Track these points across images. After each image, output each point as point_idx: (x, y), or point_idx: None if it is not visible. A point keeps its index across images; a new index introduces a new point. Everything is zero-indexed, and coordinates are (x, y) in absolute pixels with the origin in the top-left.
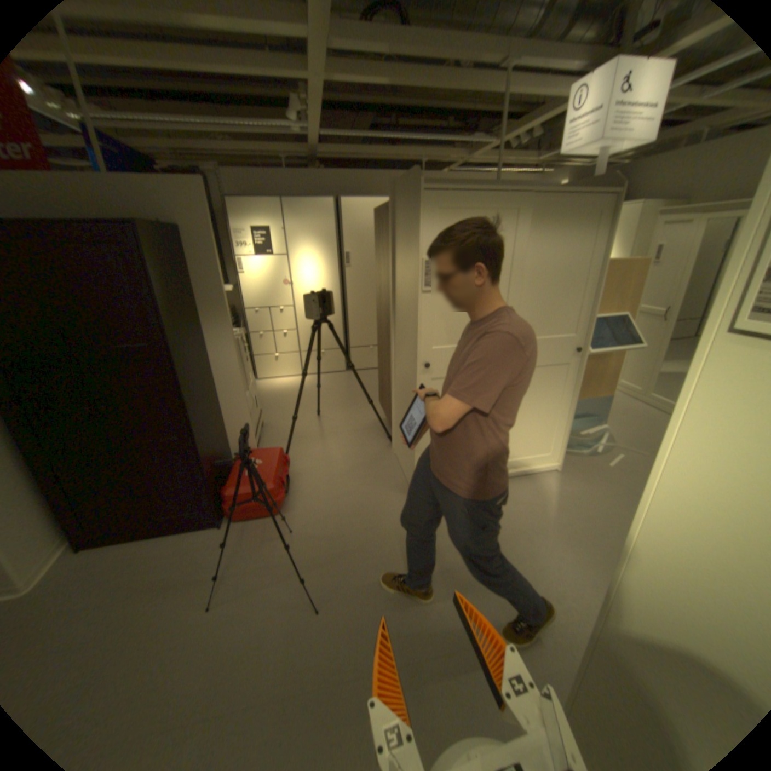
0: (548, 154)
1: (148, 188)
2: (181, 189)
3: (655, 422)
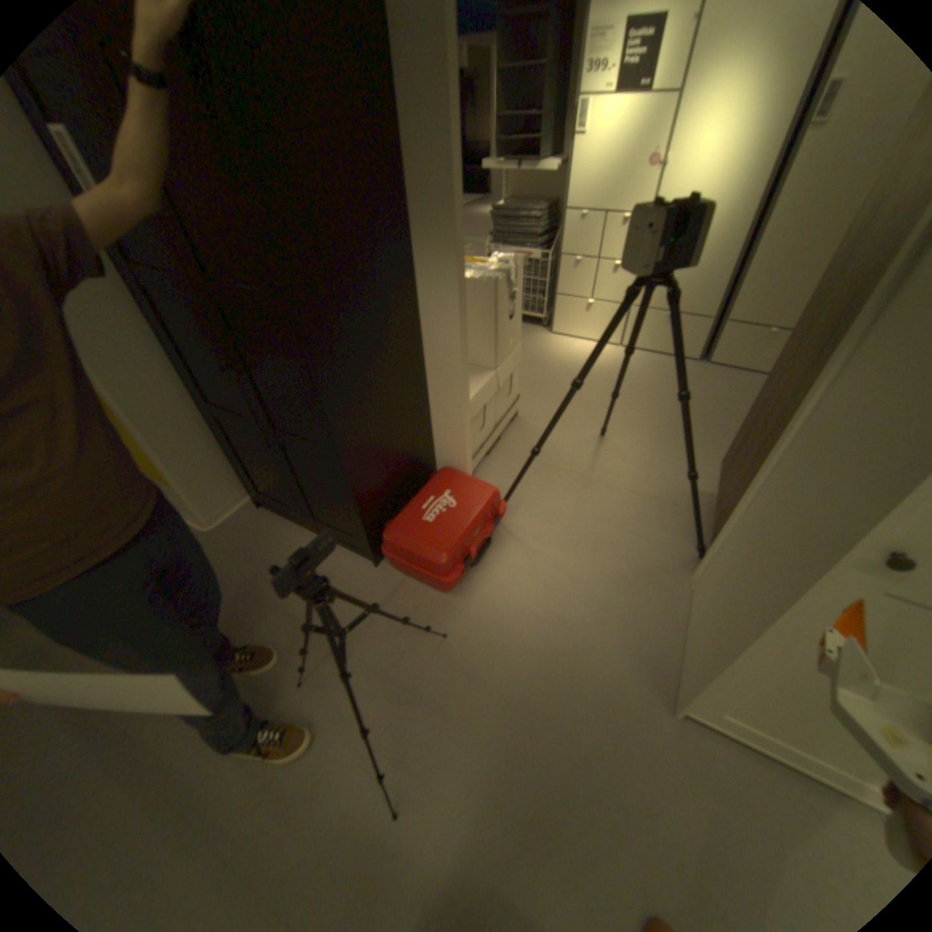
0: None
1: None
2: None
3: None
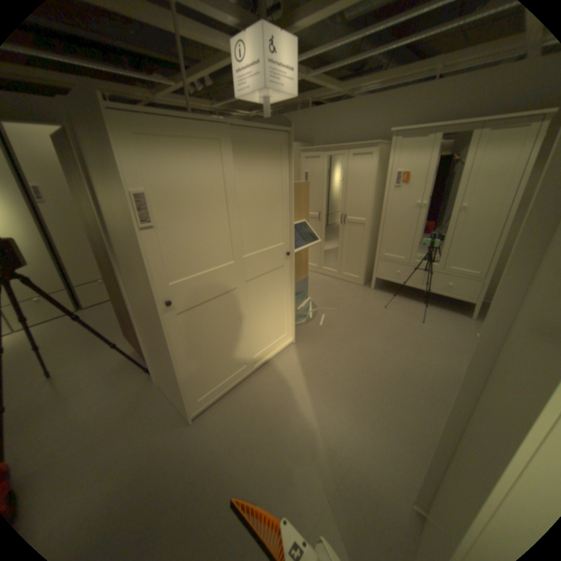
0: (219, 104)
1: None
2: None
3: (330, 285)
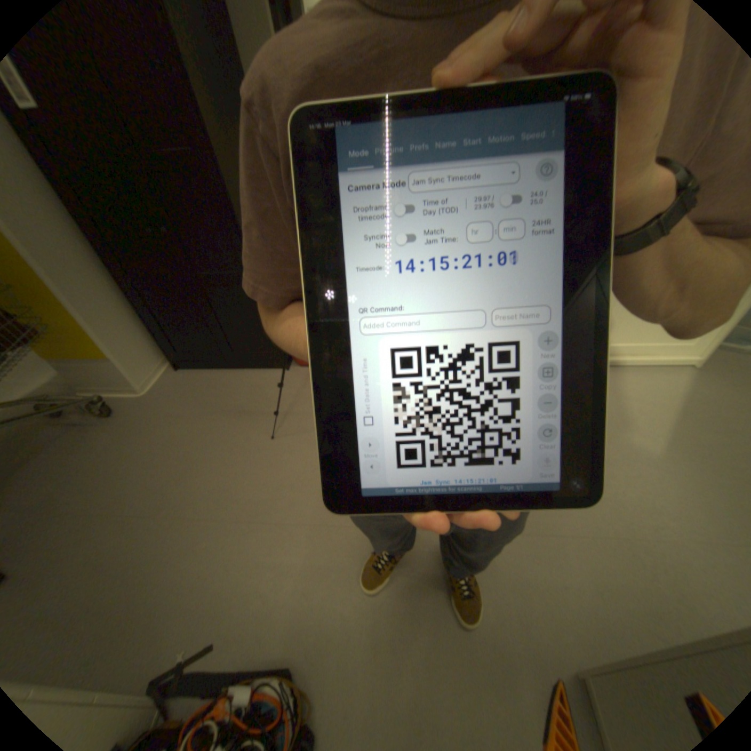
0: None
1: None
2: None
3: None
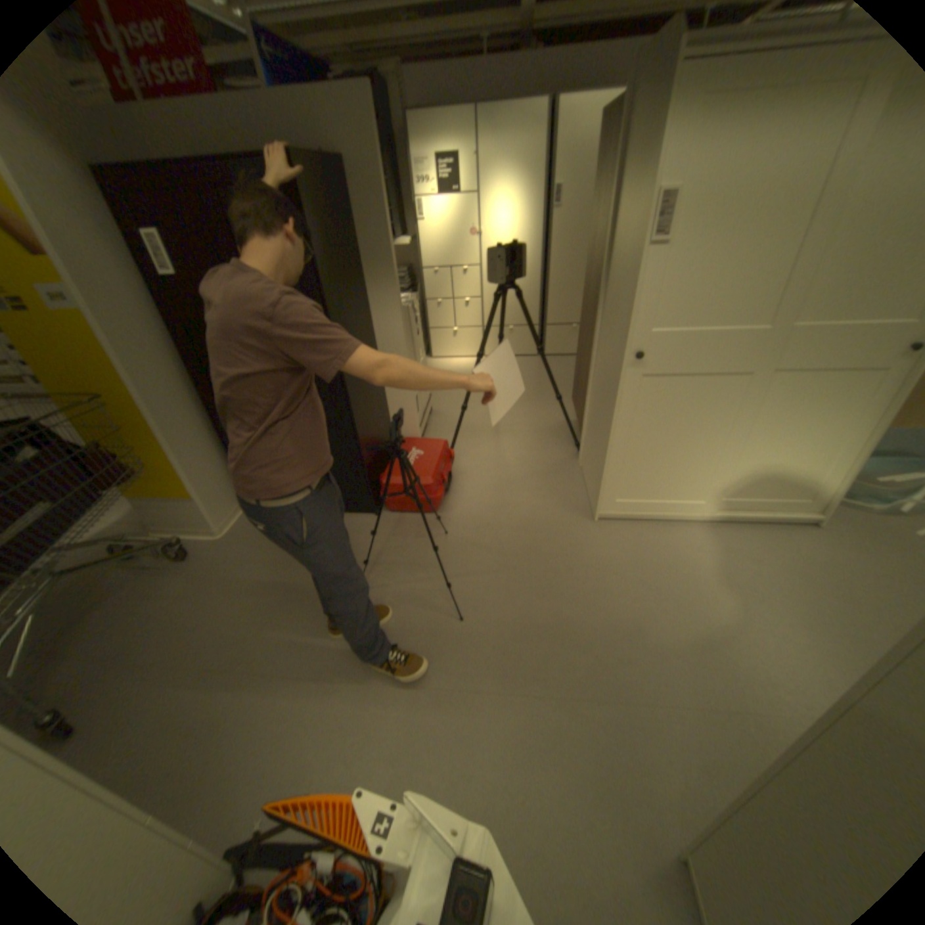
0: None
1: (310, 104)
2: (346, 100)
3: None
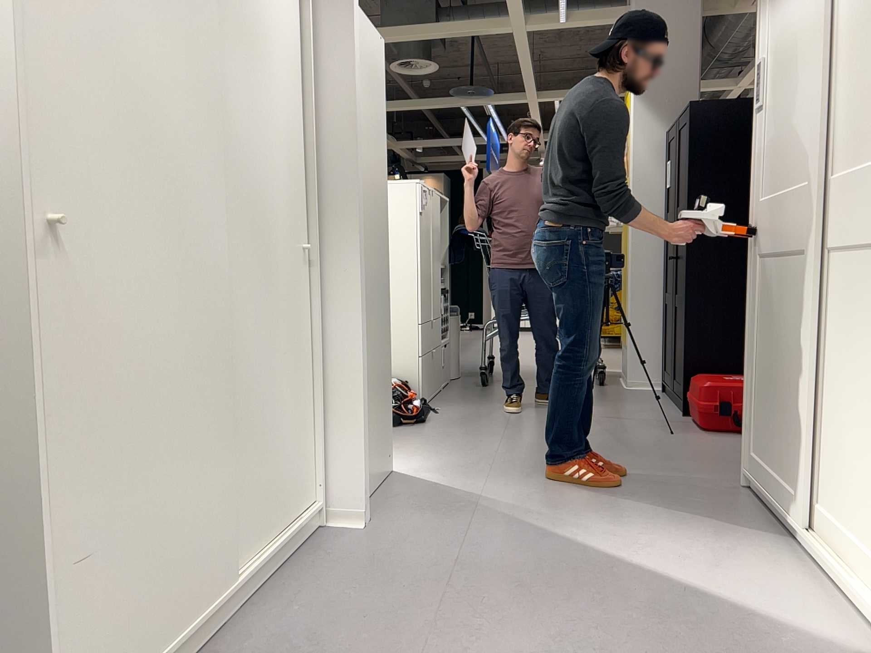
0: None
1: None
2: None
3: None
